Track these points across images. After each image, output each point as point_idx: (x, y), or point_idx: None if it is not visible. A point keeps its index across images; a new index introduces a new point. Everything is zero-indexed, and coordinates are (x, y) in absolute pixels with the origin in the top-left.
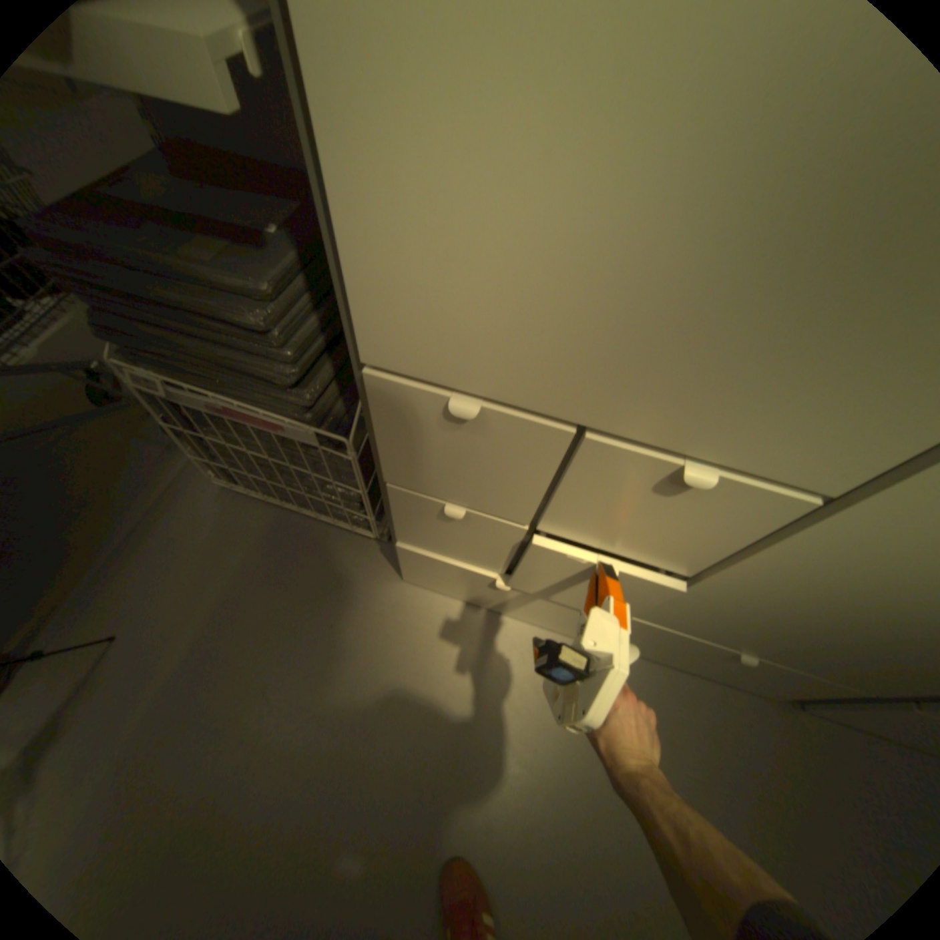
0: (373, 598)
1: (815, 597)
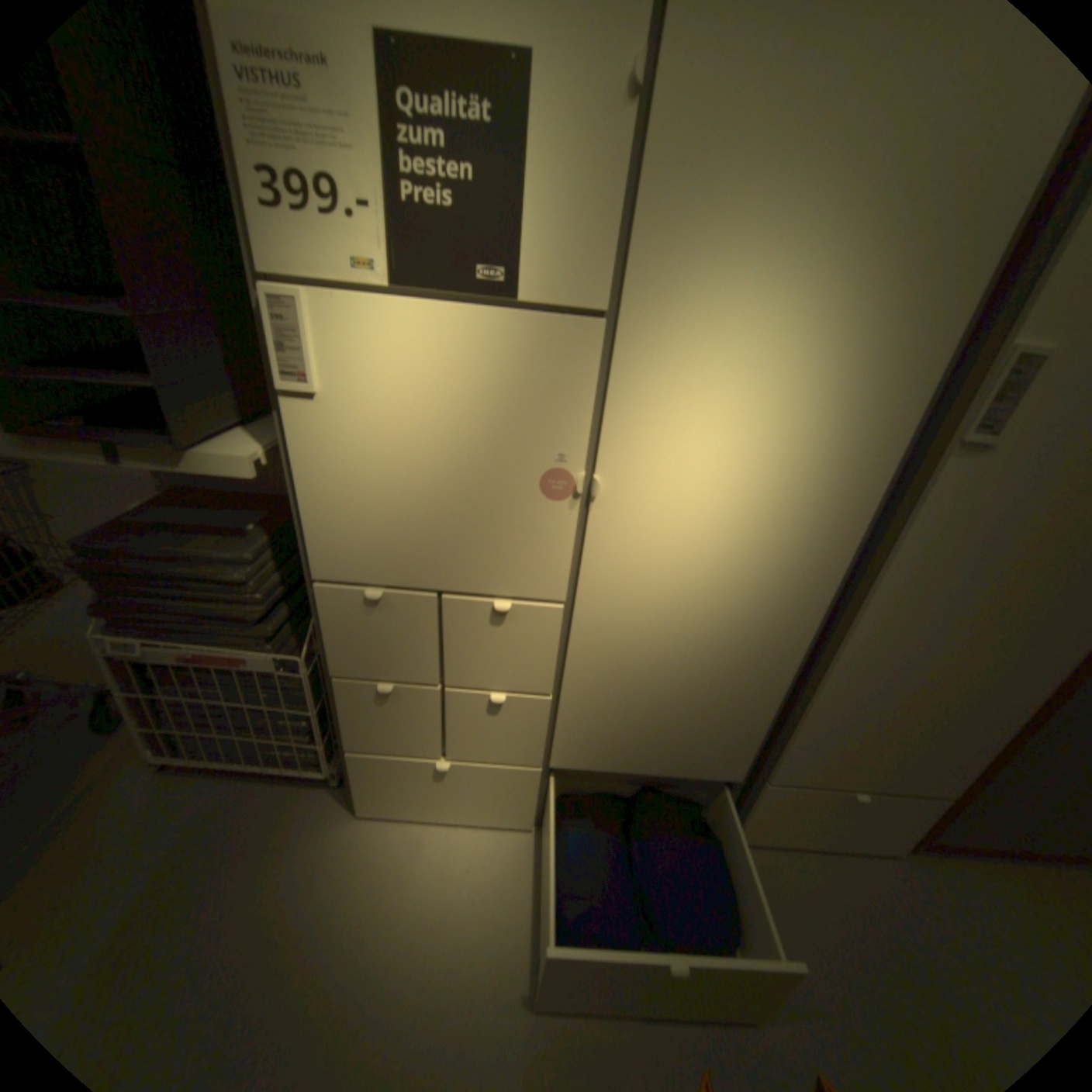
0: (324, 846)
1: (619, 683)
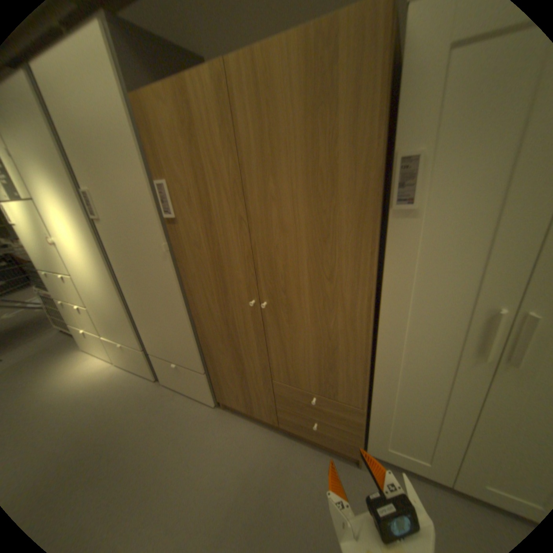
0: (68, 355)
1: (92, 304)
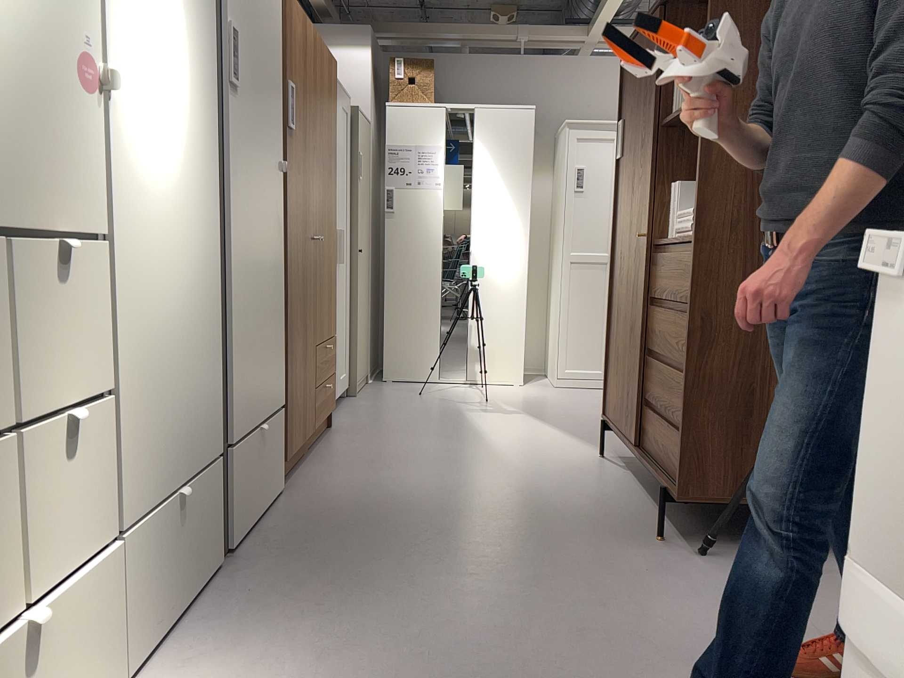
0: None
1: (145, 350)
